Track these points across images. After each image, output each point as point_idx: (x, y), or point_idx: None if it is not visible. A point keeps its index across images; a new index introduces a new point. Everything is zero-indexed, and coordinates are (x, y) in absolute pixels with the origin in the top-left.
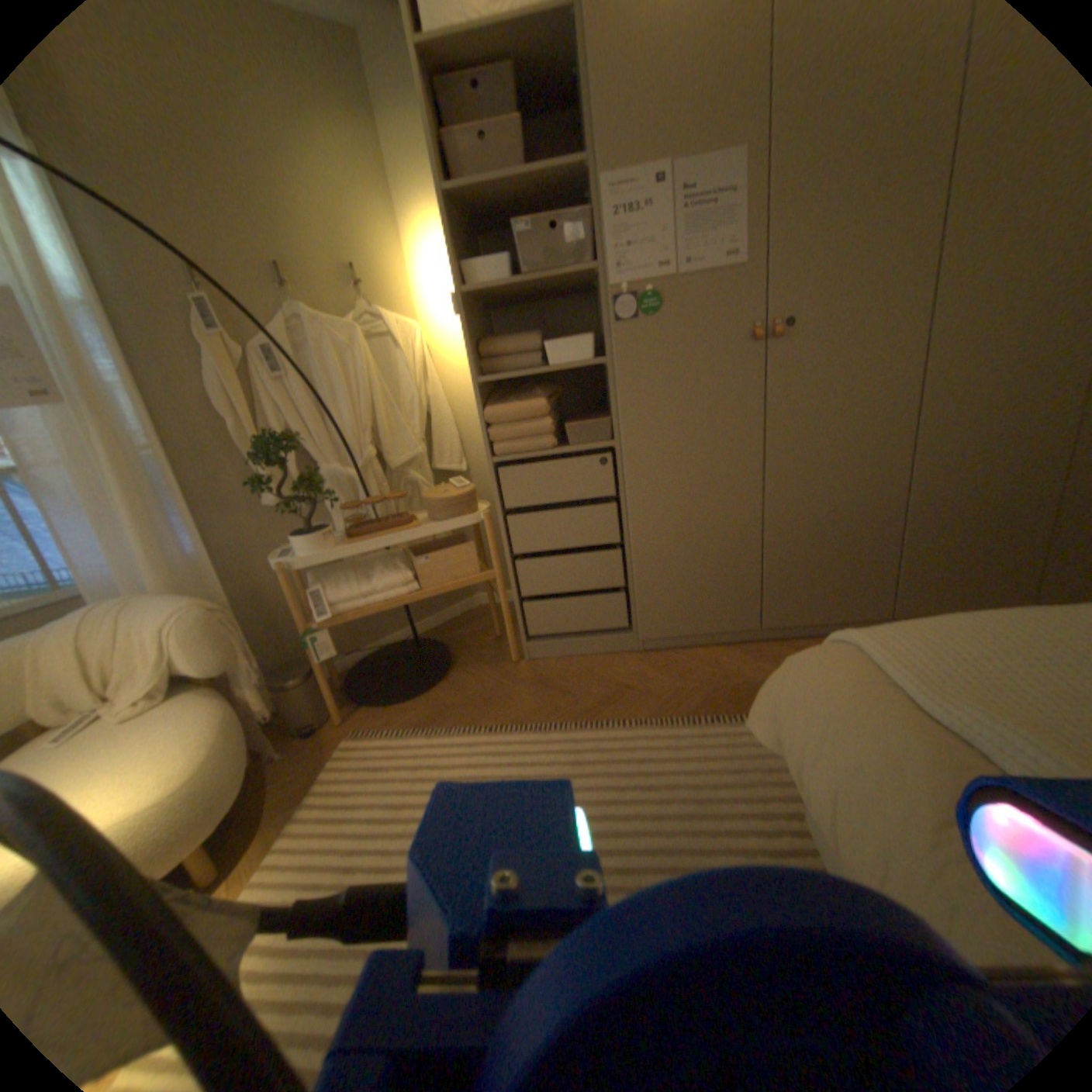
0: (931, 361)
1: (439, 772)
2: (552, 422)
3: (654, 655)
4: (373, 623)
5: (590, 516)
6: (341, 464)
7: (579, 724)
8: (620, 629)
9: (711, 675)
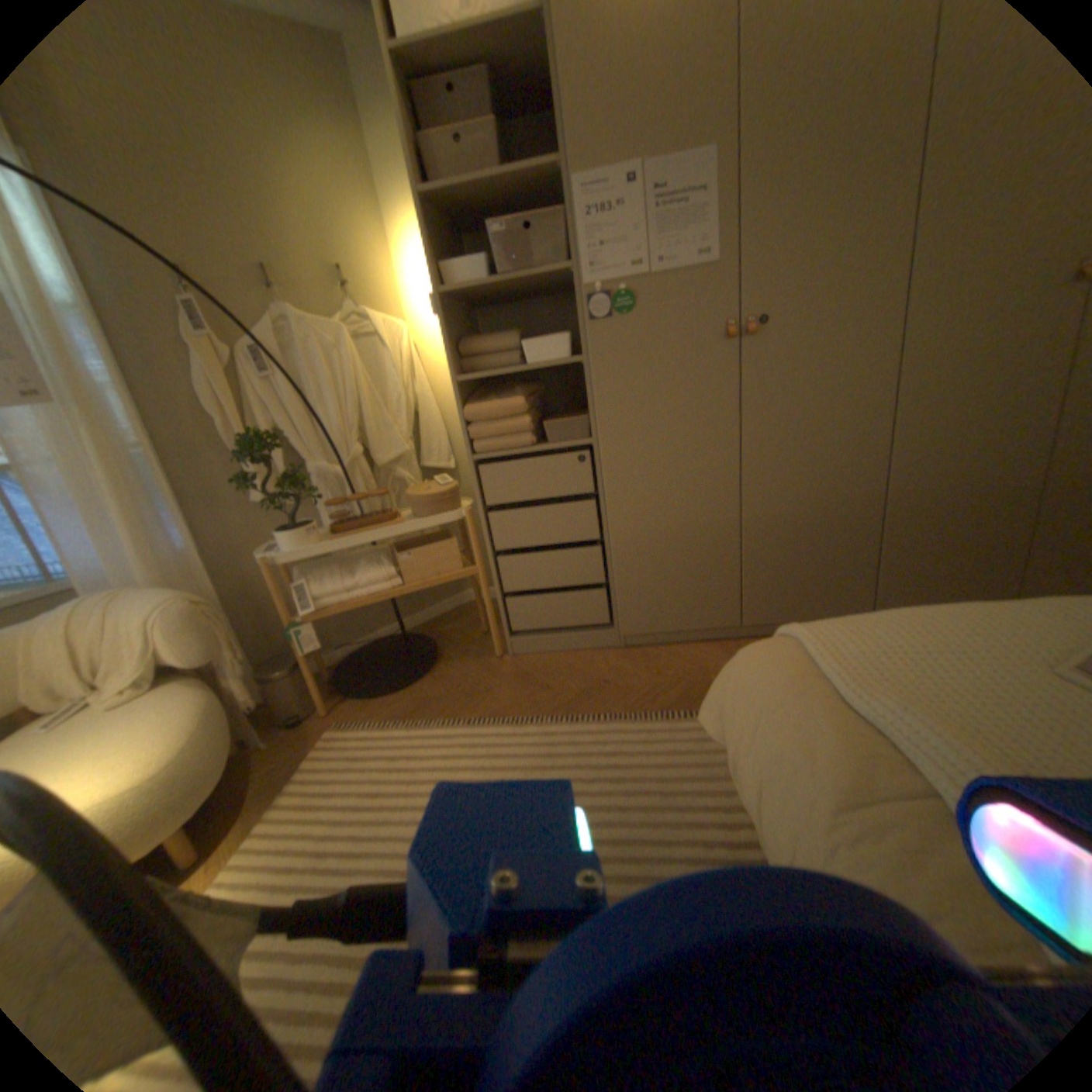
0: (906, 358)
1: (416, 762)
2: (533, 420)
3: (635, 651)
4: (363, 617)
5: (570, 513)
6: (329, 462)
7: (555, 718)
8: (603, 625)
9: (689, 671)
